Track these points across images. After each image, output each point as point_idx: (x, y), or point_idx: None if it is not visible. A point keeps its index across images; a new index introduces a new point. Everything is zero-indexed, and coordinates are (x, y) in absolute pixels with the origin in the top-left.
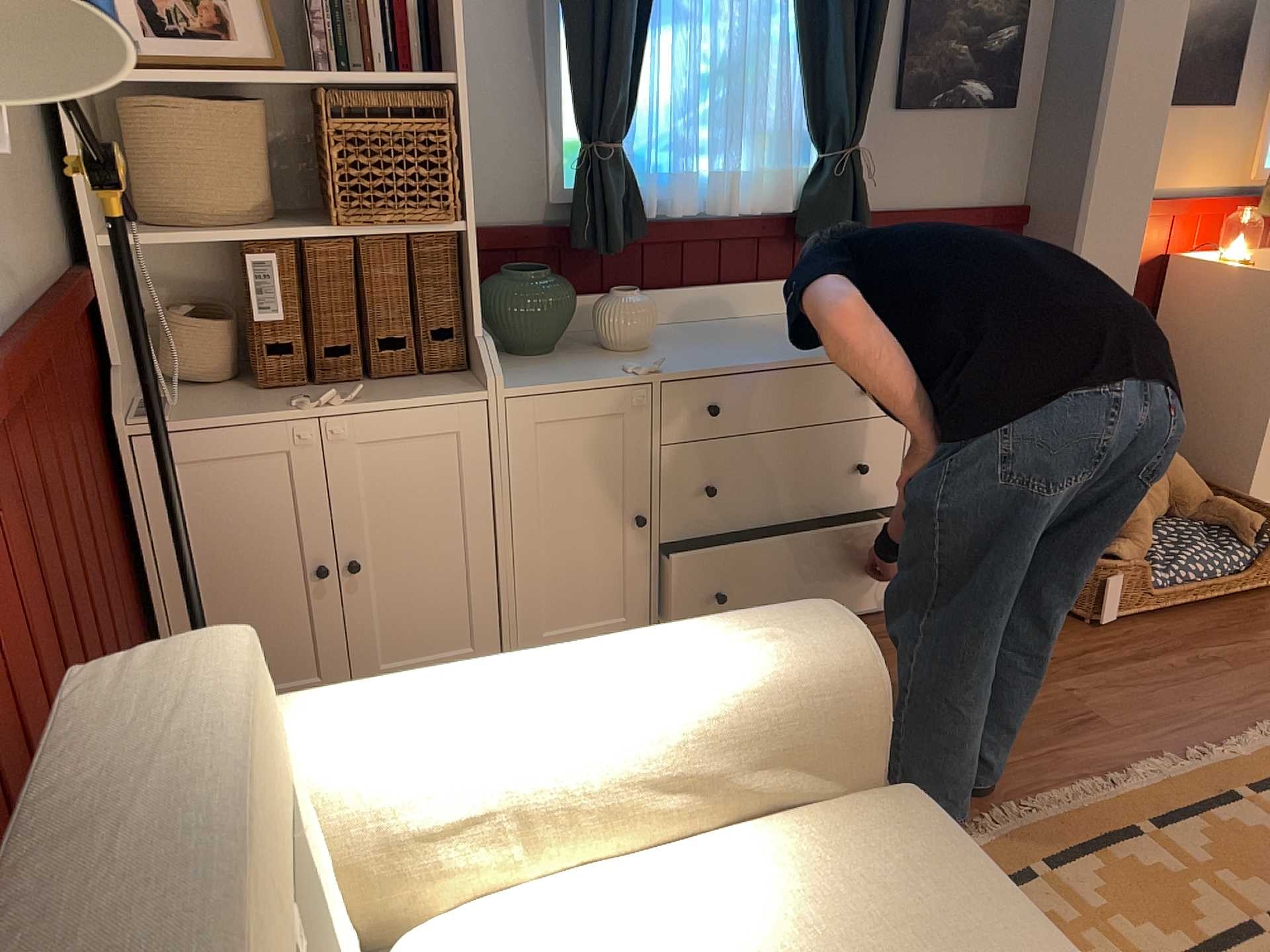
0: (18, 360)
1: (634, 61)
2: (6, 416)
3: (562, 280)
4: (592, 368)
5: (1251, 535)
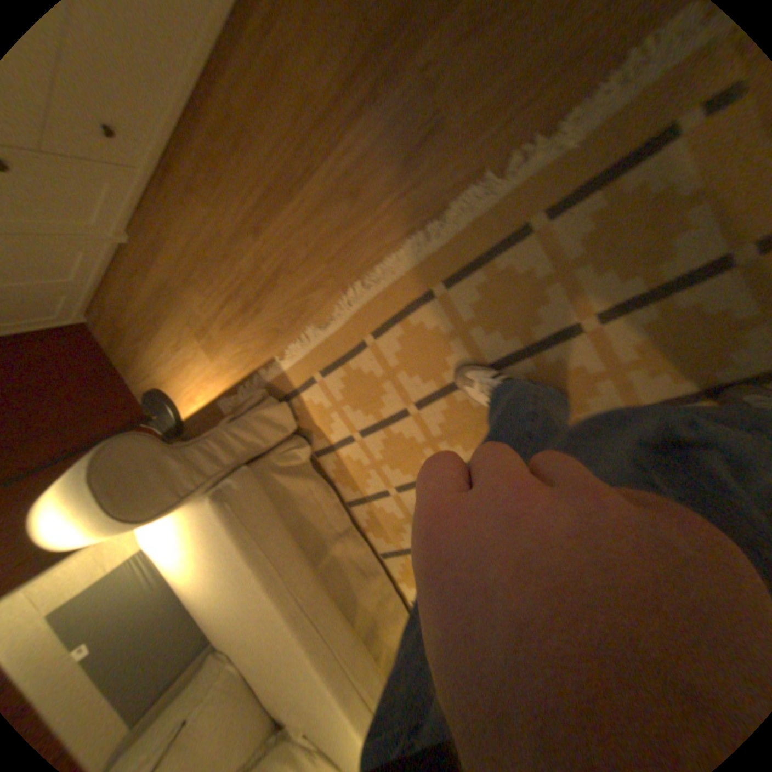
0: None
1: None
2: None
3: None
4: None
5: None
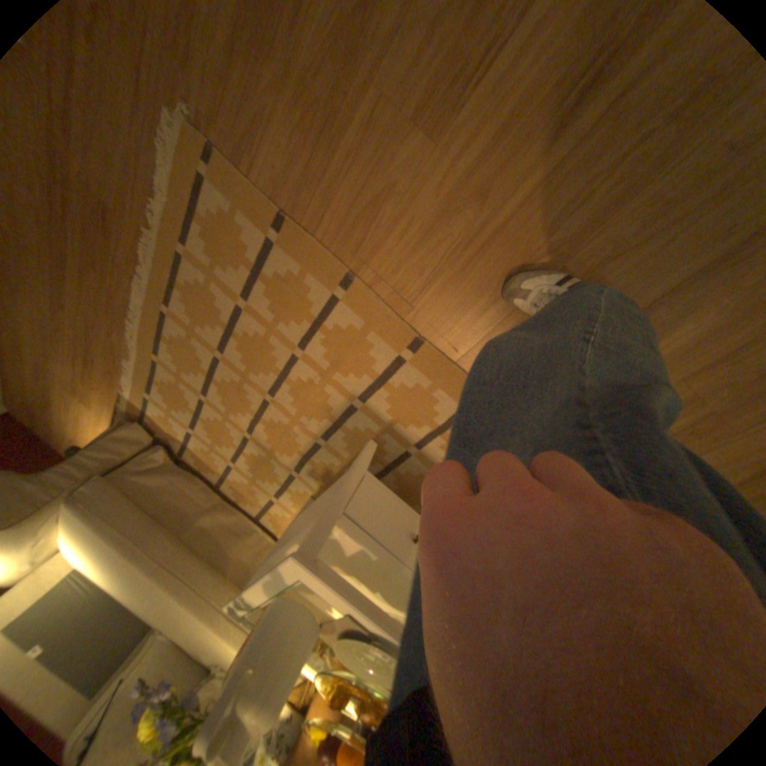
0: None
1: None
2: None
3: None
4: None
5: None
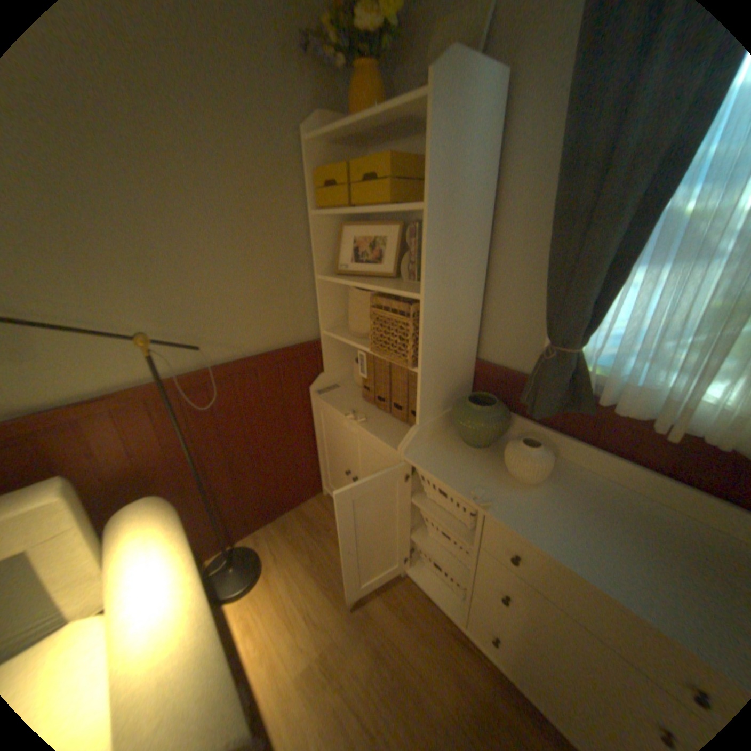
0: (198, 376)
1: (607, 292)
2: (191, 391)
3: (495, 416)
4: (470, 475)
5: None
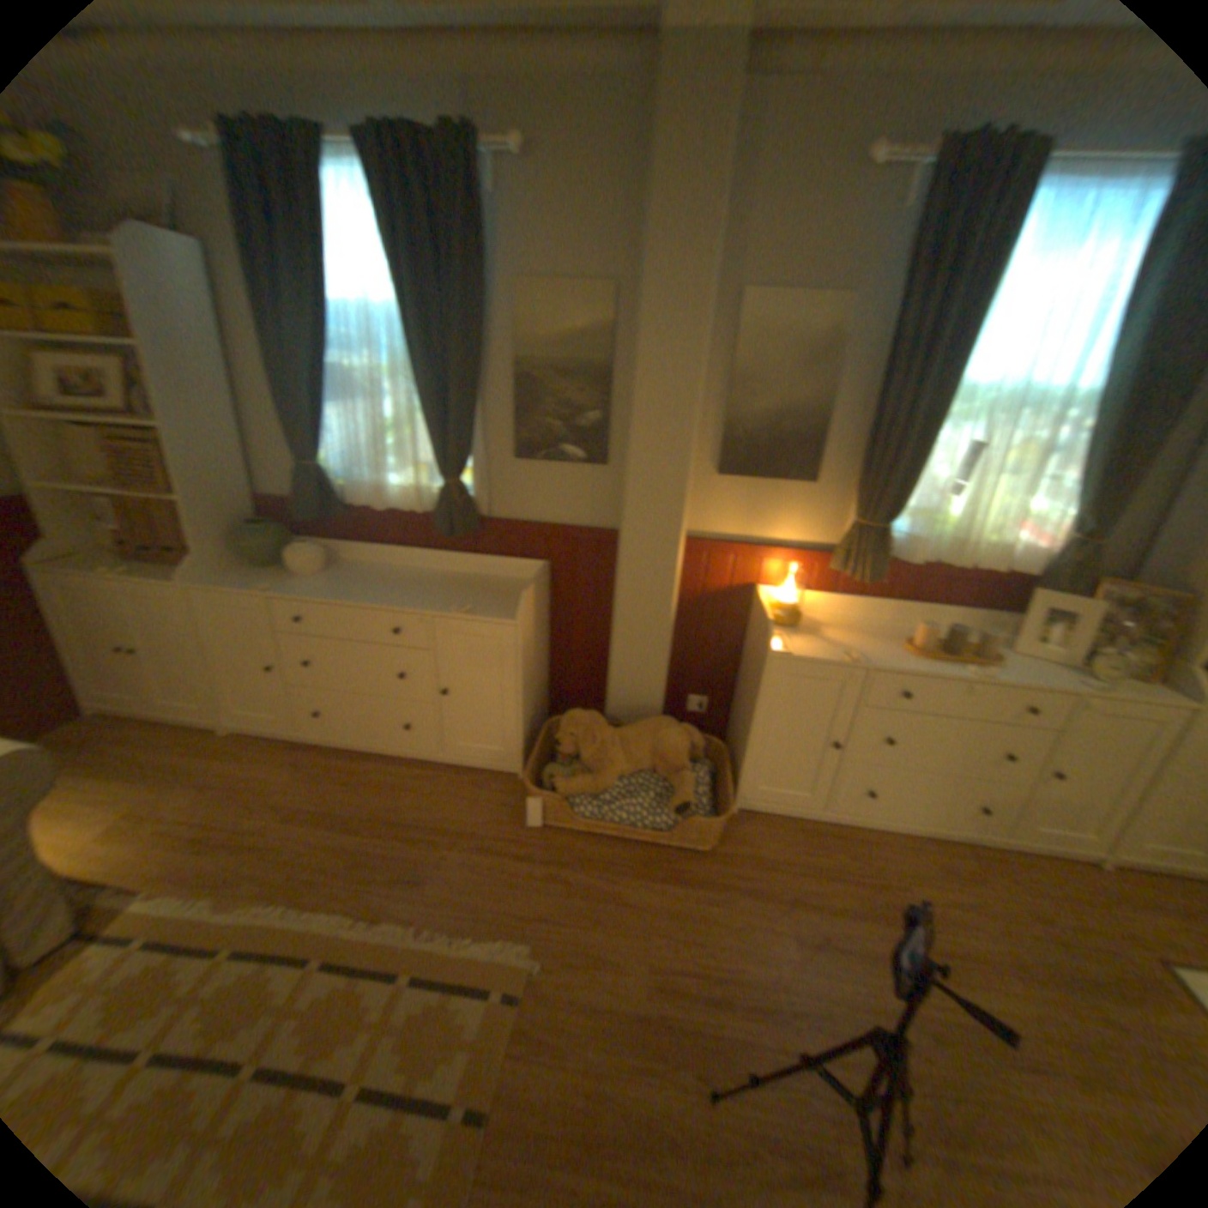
0: None
1: (315, 418)
2: None
3: (271, 531)
4: (255, 581)
5: (672, 809)
